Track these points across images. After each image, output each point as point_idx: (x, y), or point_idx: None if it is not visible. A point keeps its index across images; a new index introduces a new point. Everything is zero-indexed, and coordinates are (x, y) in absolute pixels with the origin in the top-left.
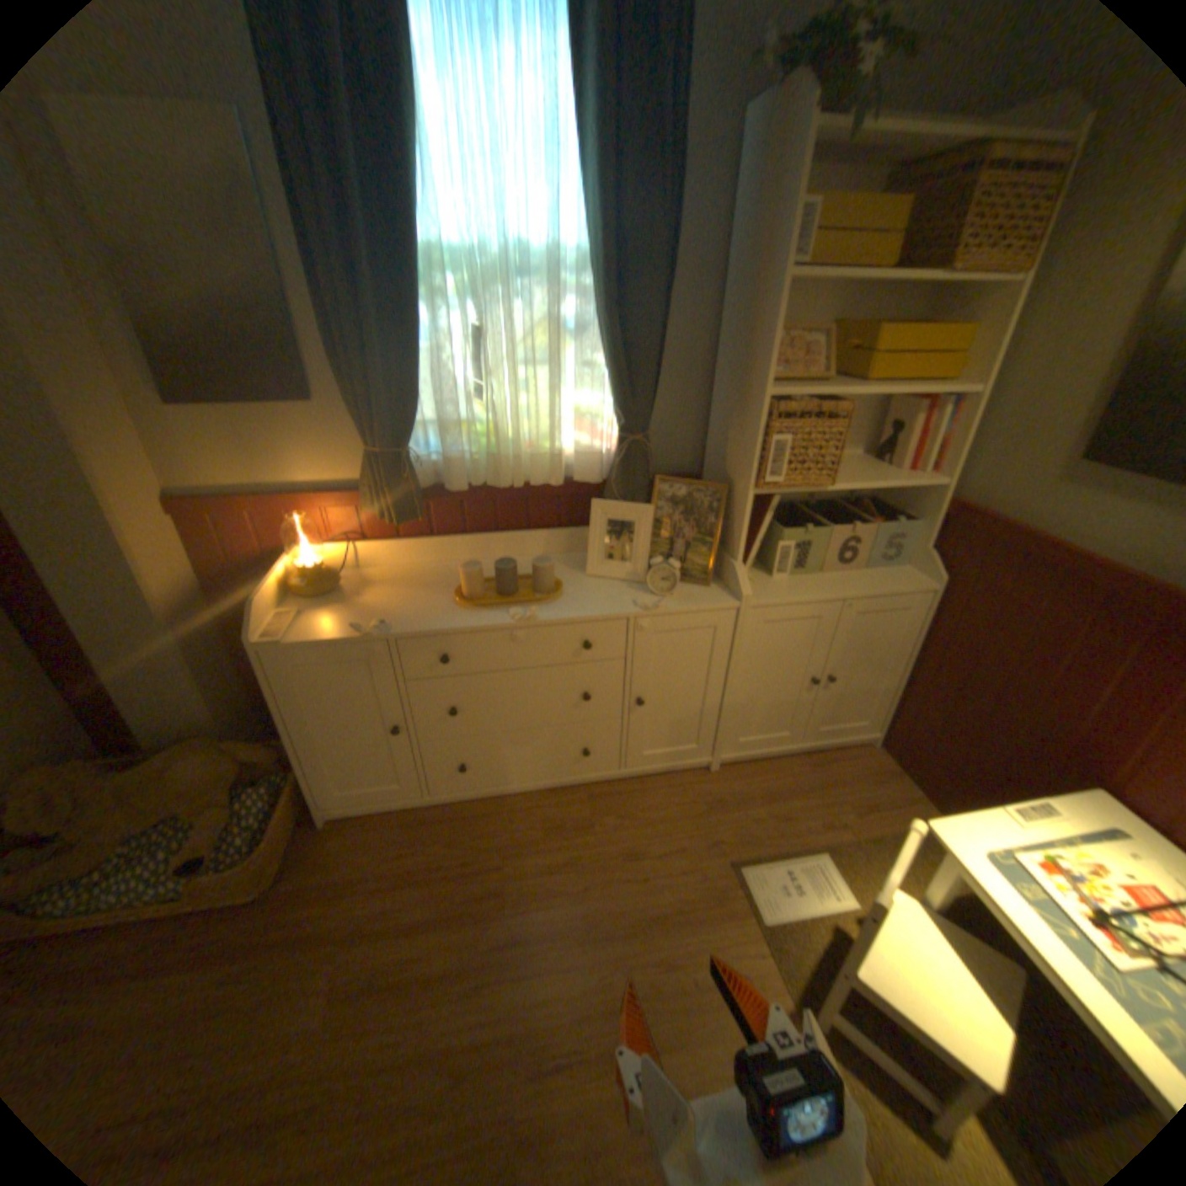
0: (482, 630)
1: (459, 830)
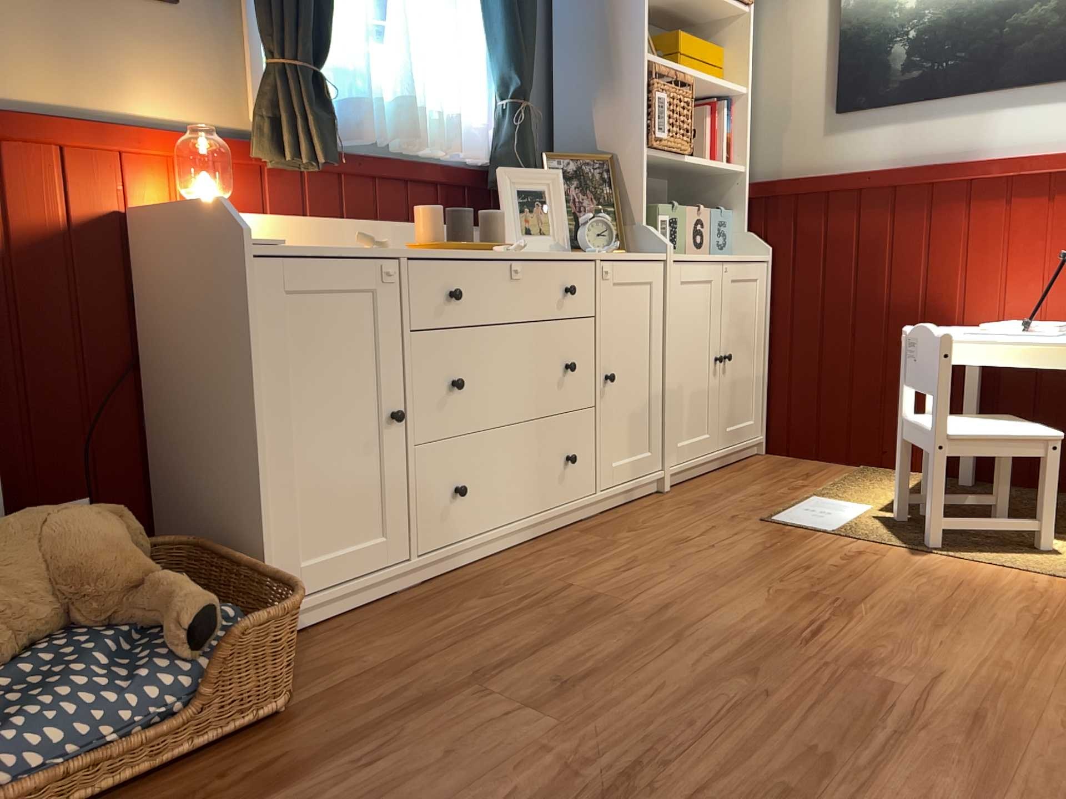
0: (483, 258)
1: (477, 587)
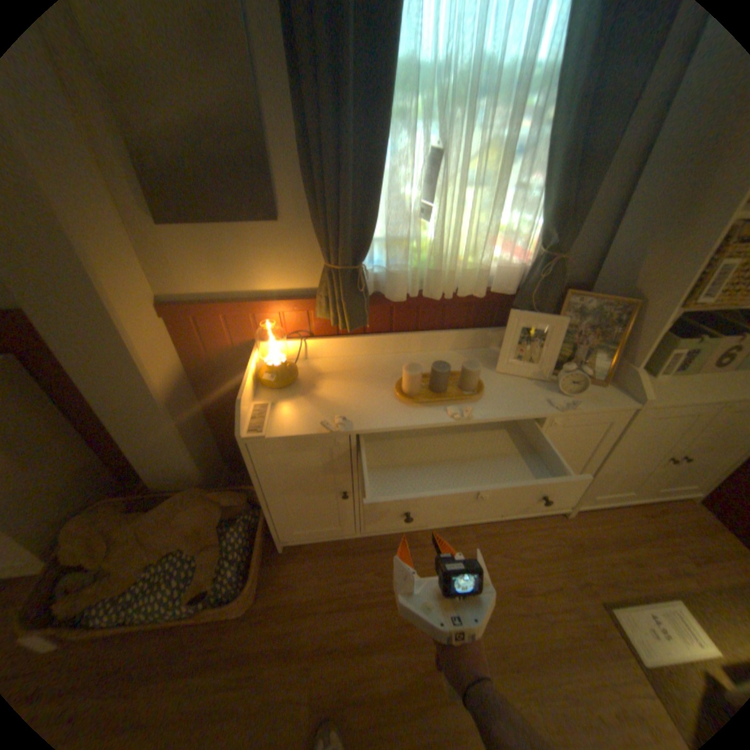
0: (427, 426)
1: (384, 560)
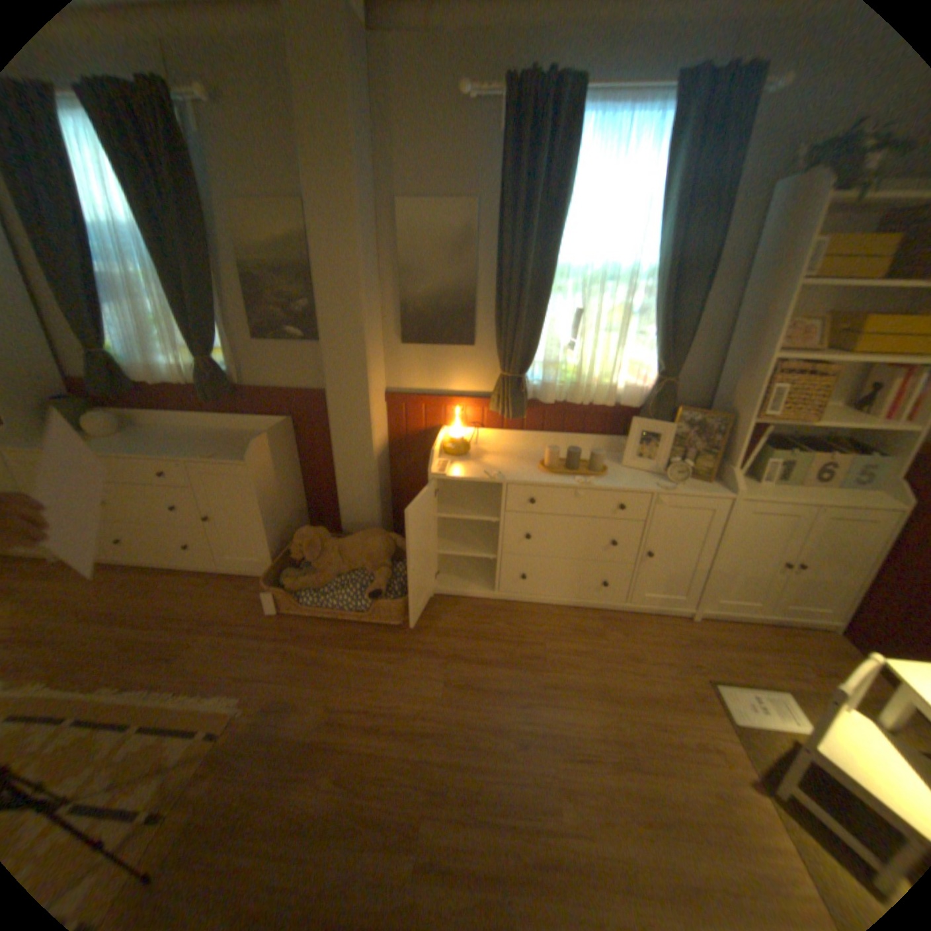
0: (558, 486)
1: (515, 617)
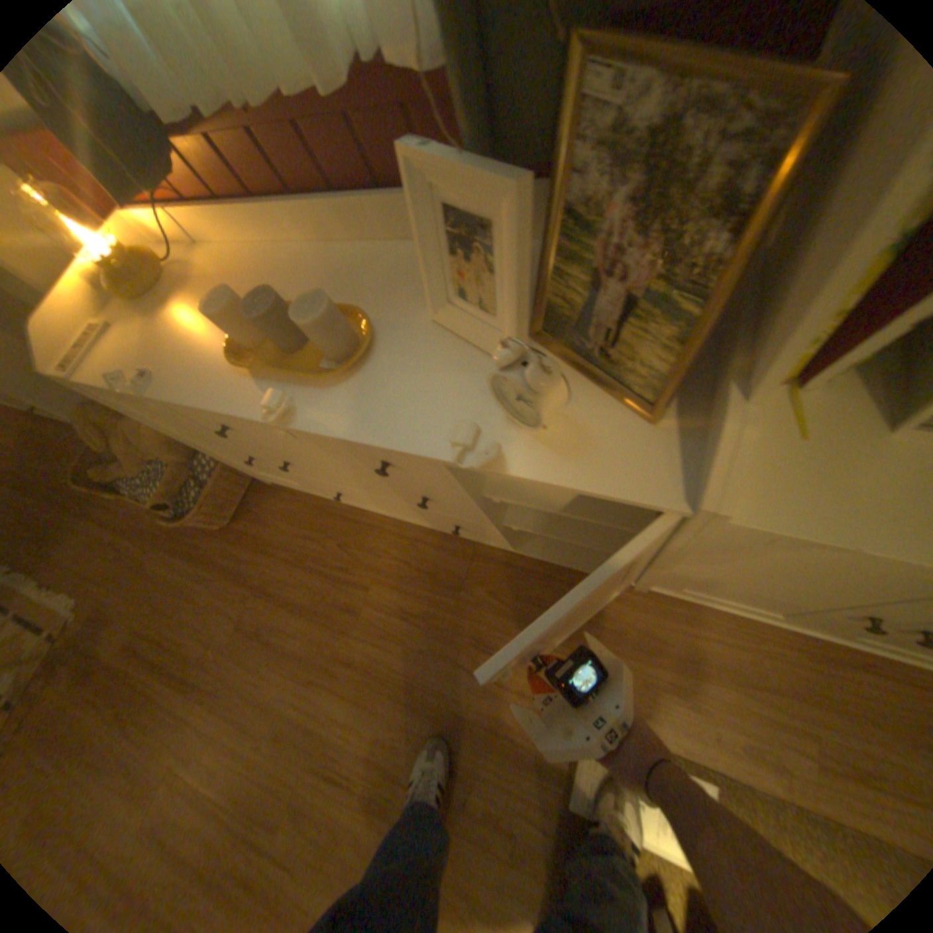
0: (234, 416)
1: (353, 535)
